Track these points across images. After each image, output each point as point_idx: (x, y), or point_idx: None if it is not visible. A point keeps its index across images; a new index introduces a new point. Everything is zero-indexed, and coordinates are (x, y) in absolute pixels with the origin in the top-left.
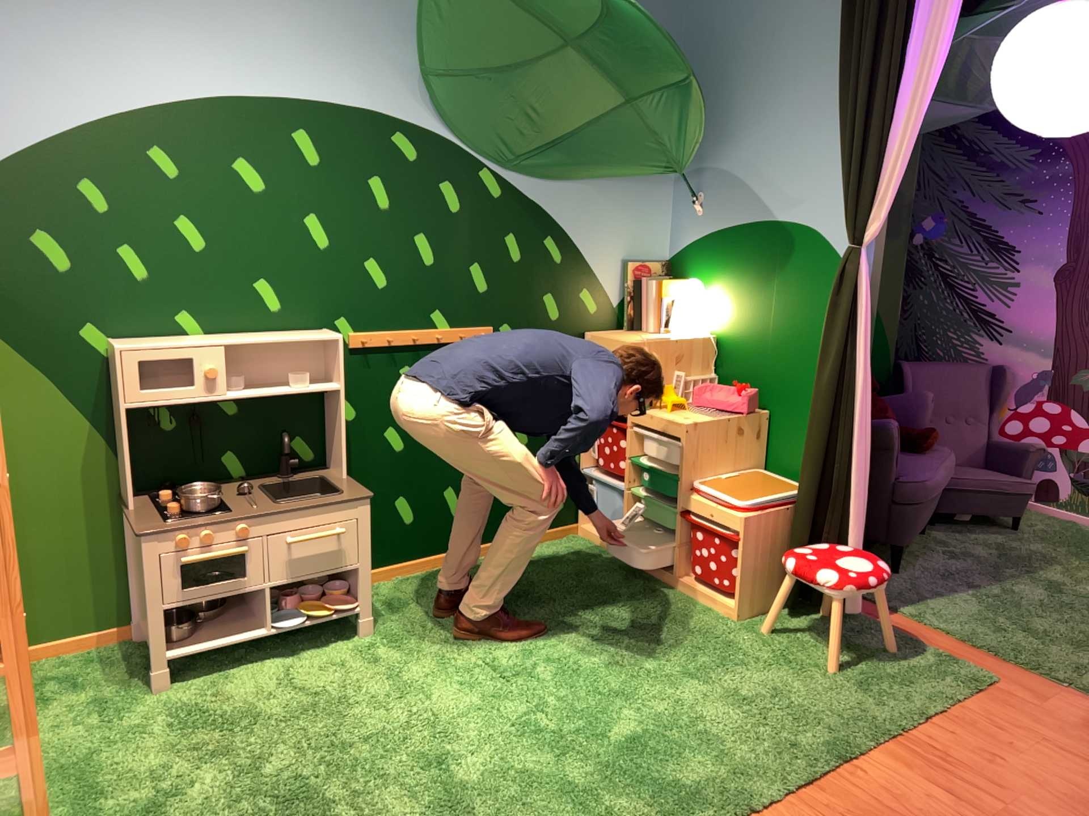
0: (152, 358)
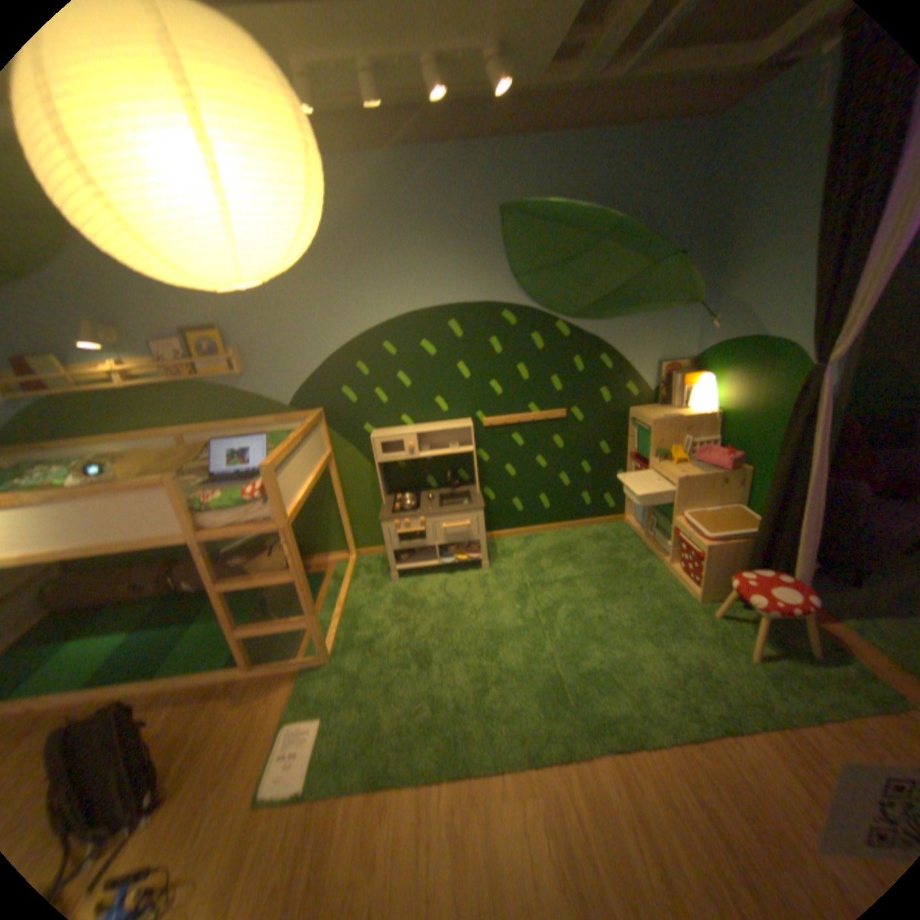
0: (385, 442)
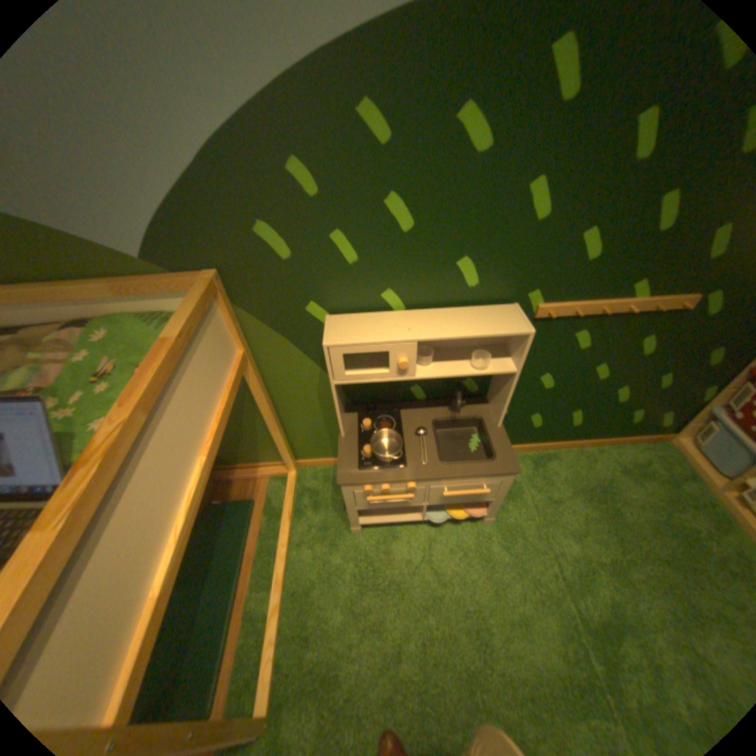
0: (354, 352)
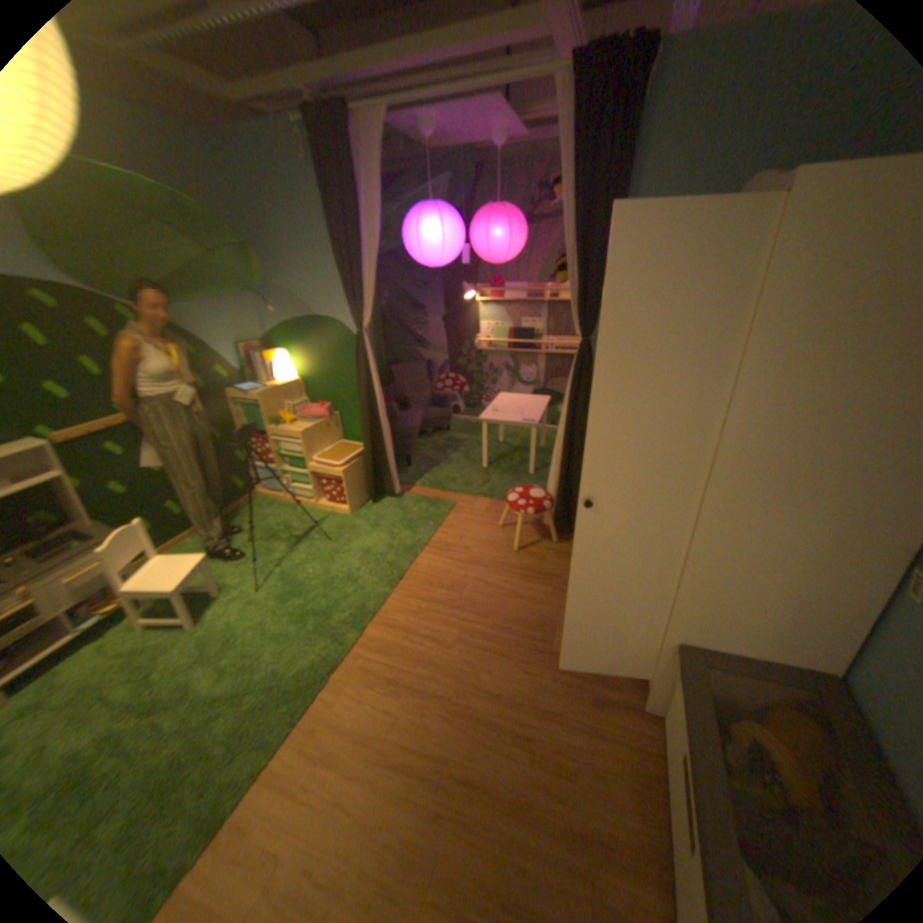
0: None
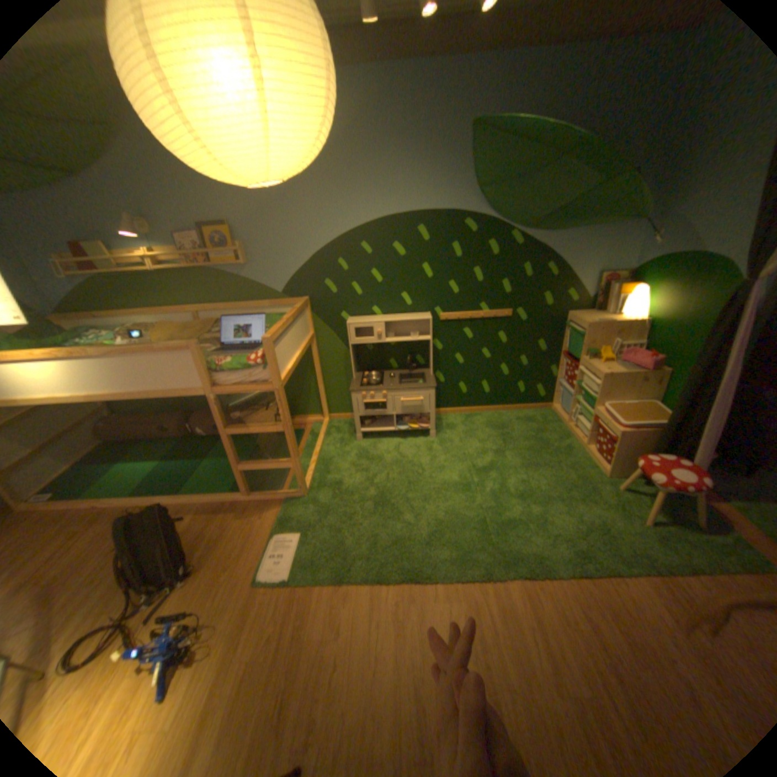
0: (358, 328)
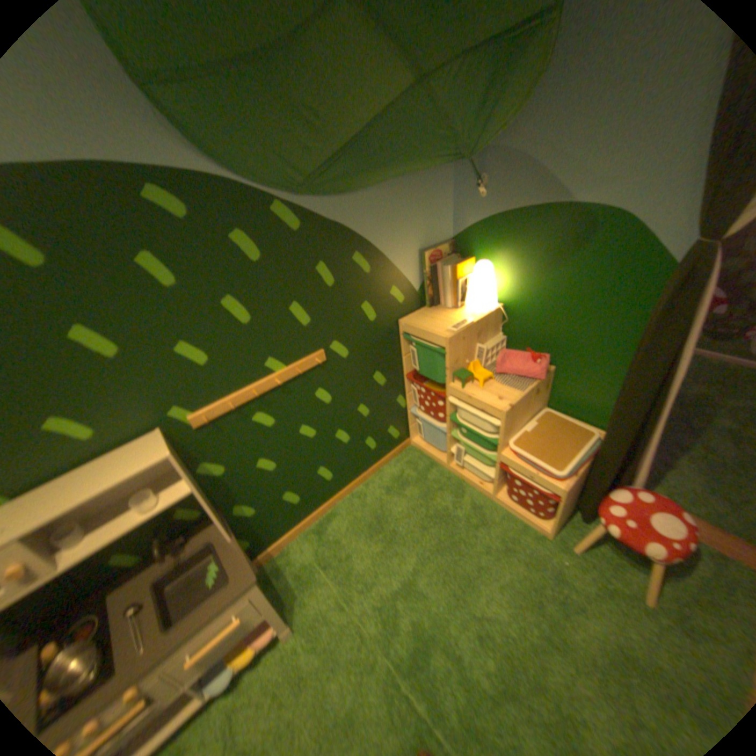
0: None
